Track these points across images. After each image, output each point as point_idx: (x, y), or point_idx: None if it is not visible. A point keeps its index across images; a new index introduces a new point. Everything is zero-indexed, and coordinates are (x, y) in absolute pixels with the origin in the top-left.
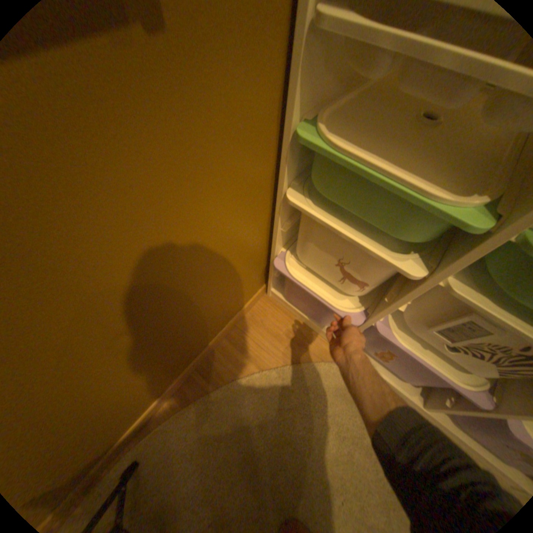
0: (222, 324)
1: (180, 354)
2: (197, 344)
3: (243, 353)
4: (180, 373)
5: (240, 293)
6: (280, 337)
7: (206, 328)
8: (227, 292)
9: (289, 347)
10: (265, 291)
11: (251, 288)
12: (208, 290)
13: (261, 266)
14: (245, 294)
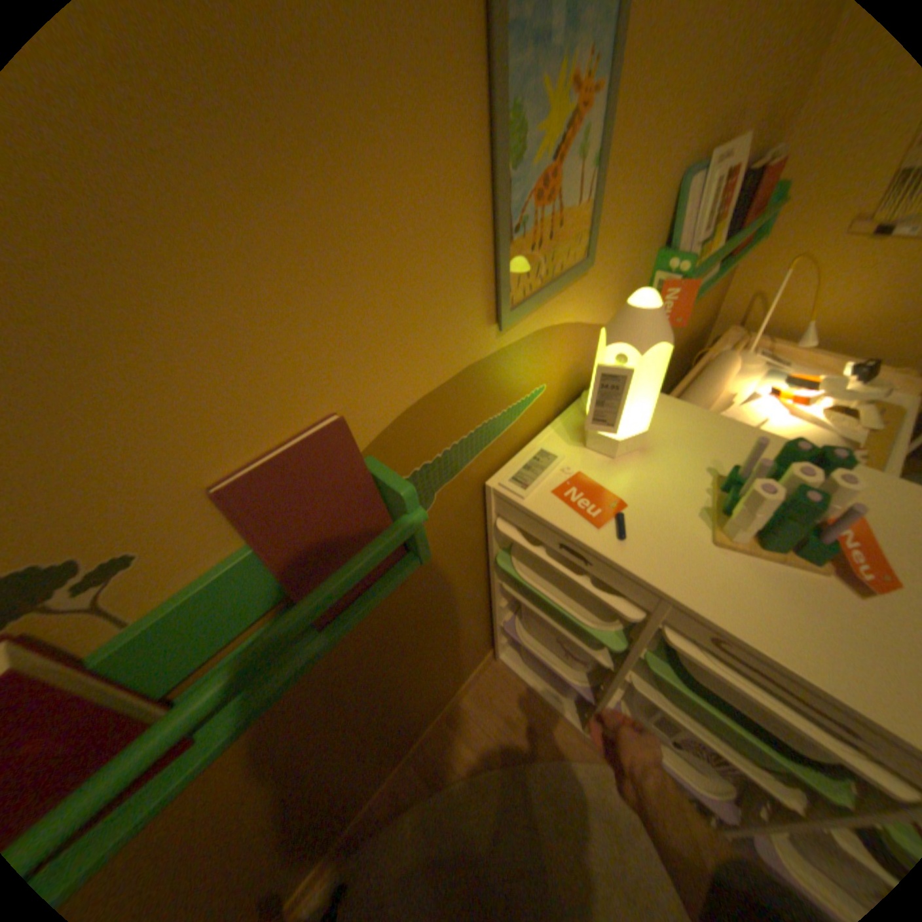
0: (442, 705)
1: (398, 743)
2: (415, 731)
3: (467, 745)
4: (394, 768)
5: (462, 668)
6: (514, 723)
7: (426, 711)
8: (447, 670)
9: (525, 738)
10: (494, 658)
11: (475, 659)
12: (430, 673)
13: (484, 634)
14: (468, 666)
